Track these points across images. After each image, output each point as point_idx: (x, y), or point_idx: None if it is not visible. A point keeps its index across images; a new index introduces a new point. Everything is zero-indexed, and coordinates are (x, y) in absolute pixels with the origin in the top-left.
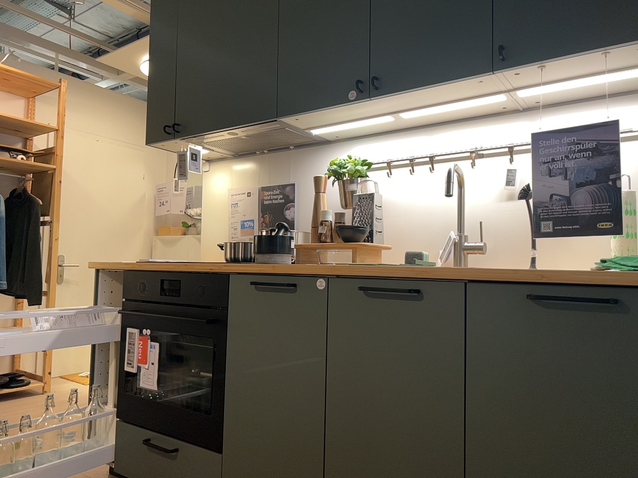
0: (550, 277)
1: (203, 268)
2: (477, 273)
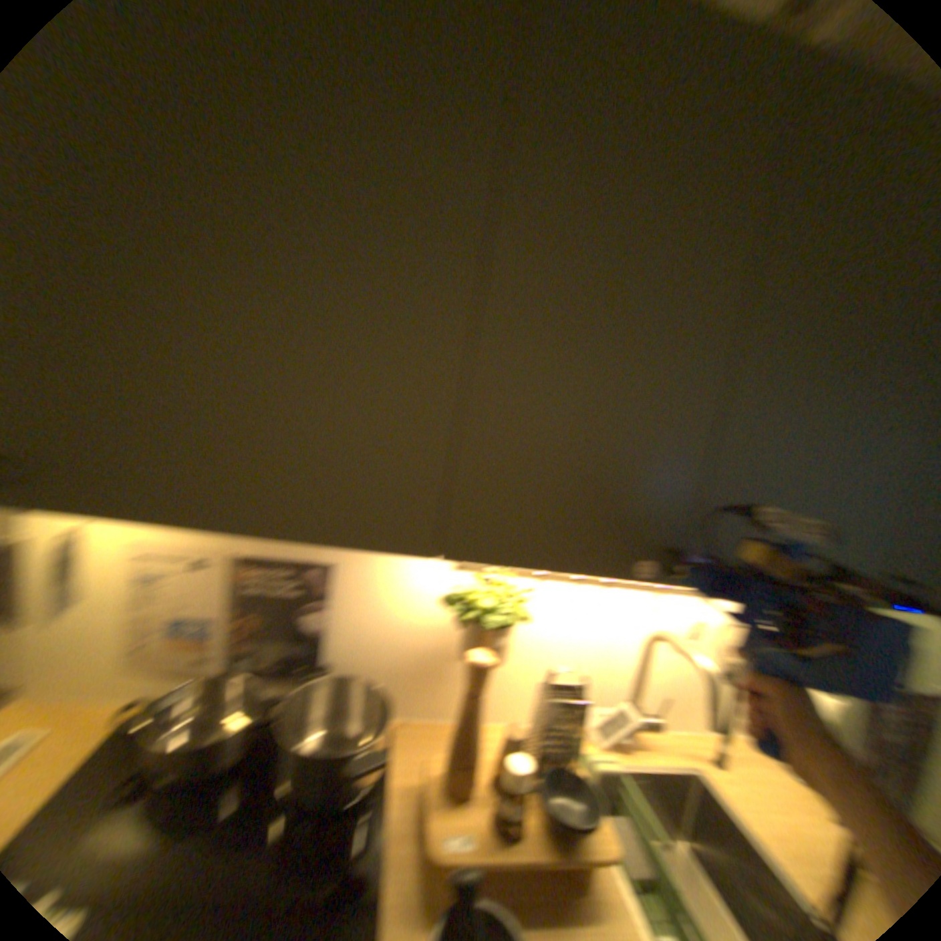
0: None
1: None
2: None
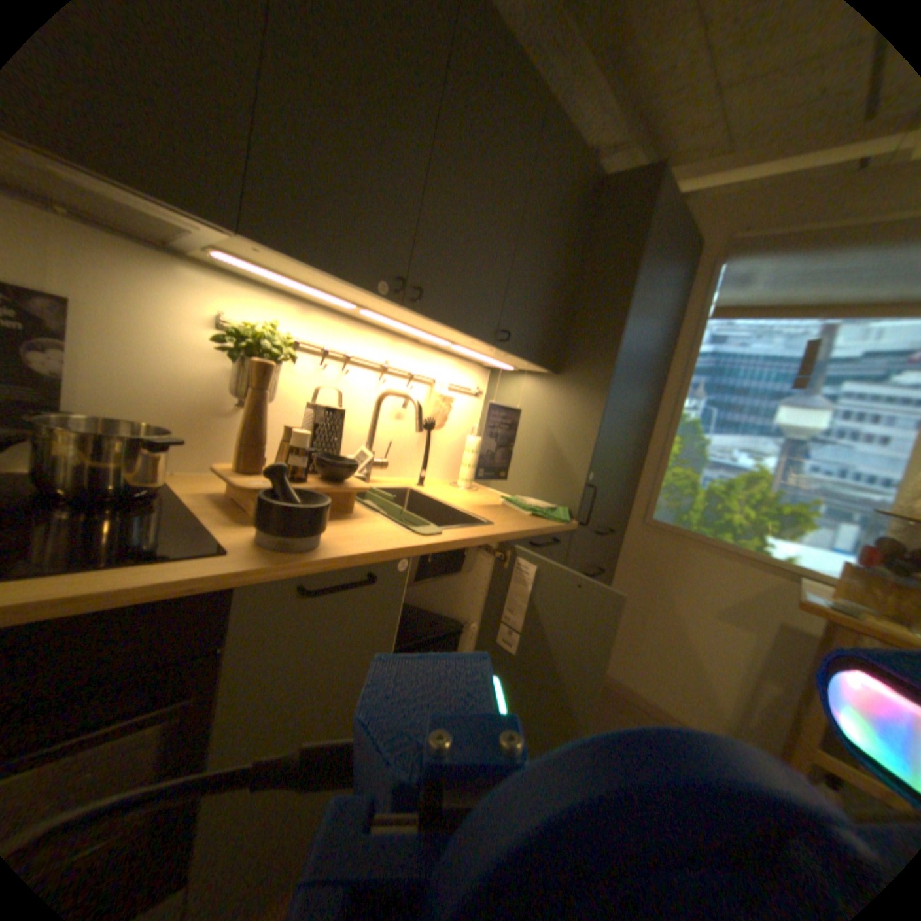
0: (541, 530)
1: (125, 590)
2: (518, 533)
